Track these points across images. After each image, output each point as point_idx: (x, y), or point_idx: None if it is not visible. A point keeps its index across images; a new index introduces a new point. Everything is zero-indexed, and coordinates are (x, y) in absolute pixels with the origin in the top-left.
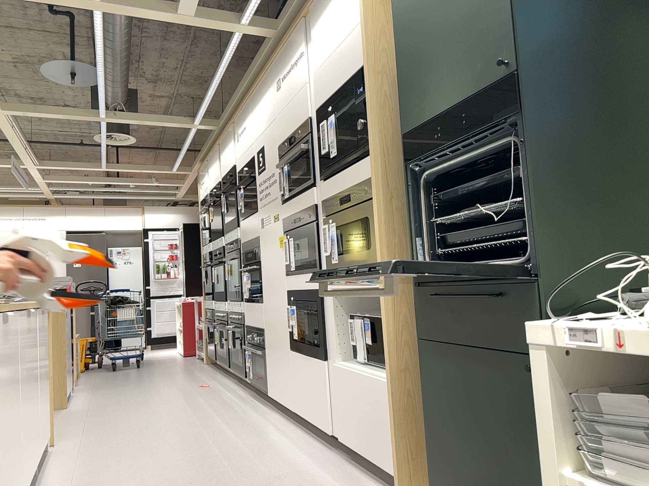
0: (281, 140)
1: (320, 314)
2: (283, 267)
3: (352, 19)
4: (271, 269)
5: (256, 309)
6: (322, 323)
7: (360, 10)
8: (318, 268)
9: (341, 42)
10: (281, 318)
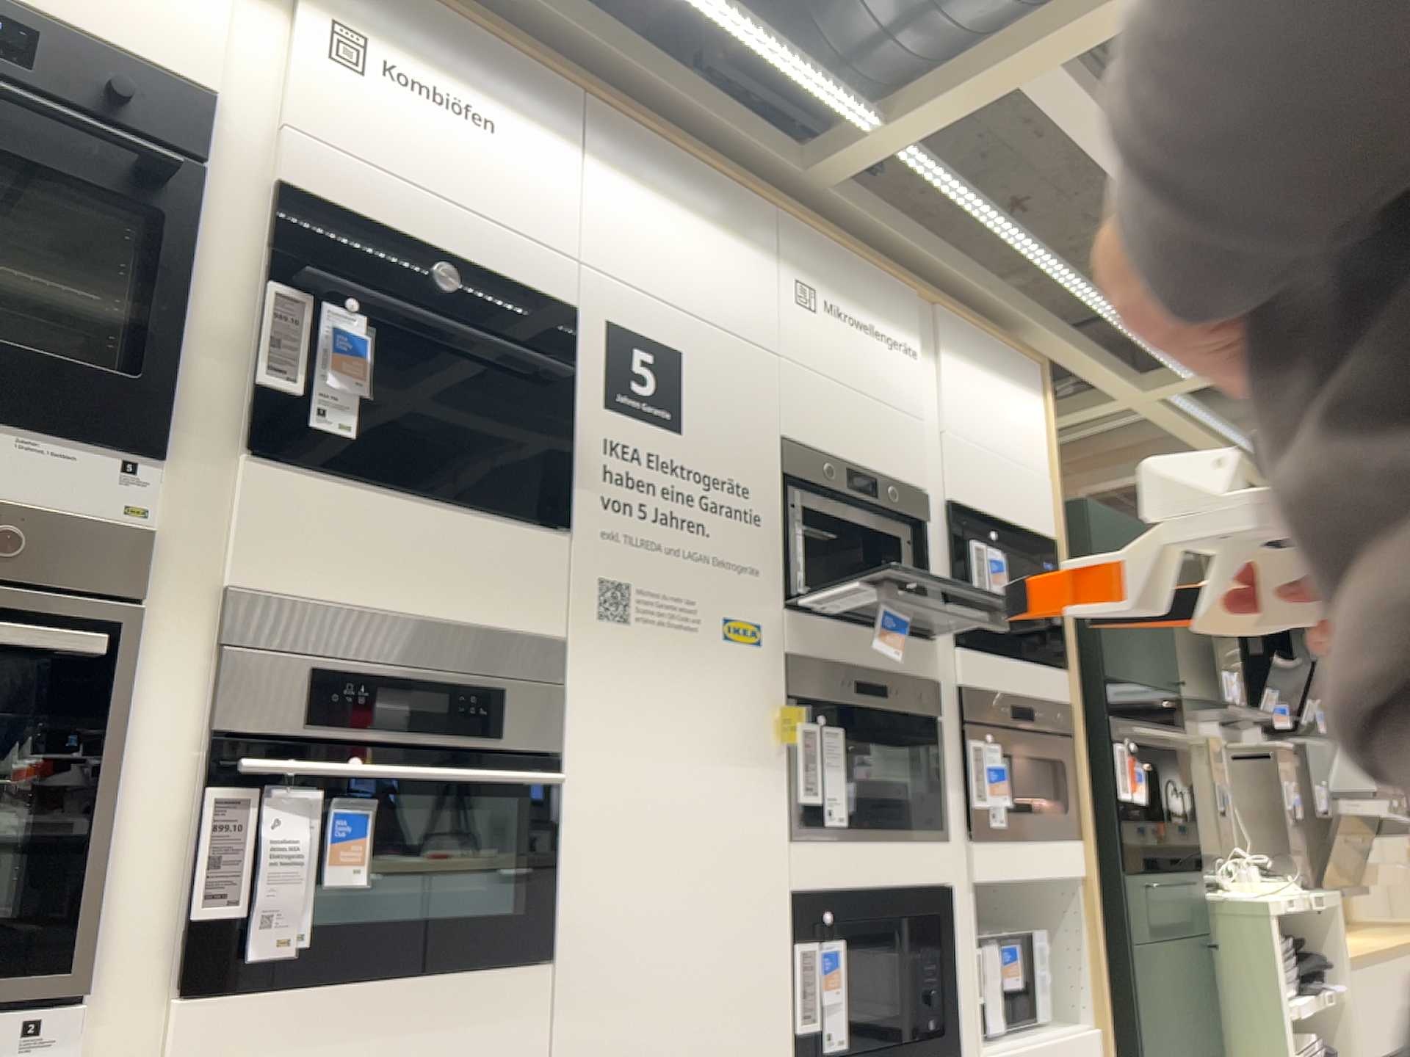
0: (805, 434)
1: (945, 944)
2: (773, 808)
3: (1031, 451)
4: (680, 805)
5: (451, 1006)
6: (952, 966)
7: (1042, 456)
8: (943, 831)
9: (1010, 455)
10: (739, 998)
